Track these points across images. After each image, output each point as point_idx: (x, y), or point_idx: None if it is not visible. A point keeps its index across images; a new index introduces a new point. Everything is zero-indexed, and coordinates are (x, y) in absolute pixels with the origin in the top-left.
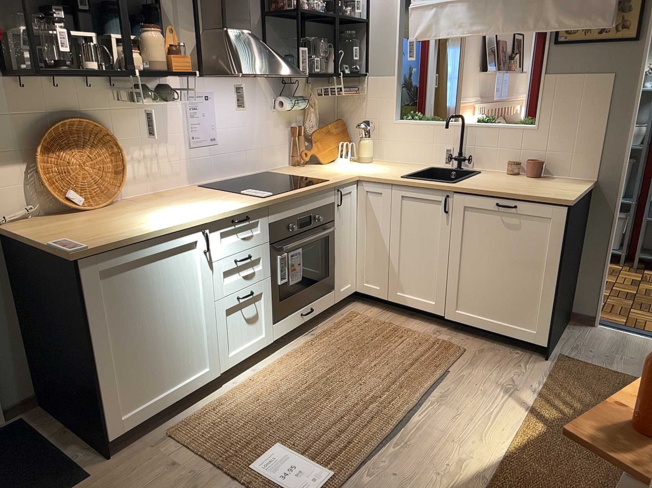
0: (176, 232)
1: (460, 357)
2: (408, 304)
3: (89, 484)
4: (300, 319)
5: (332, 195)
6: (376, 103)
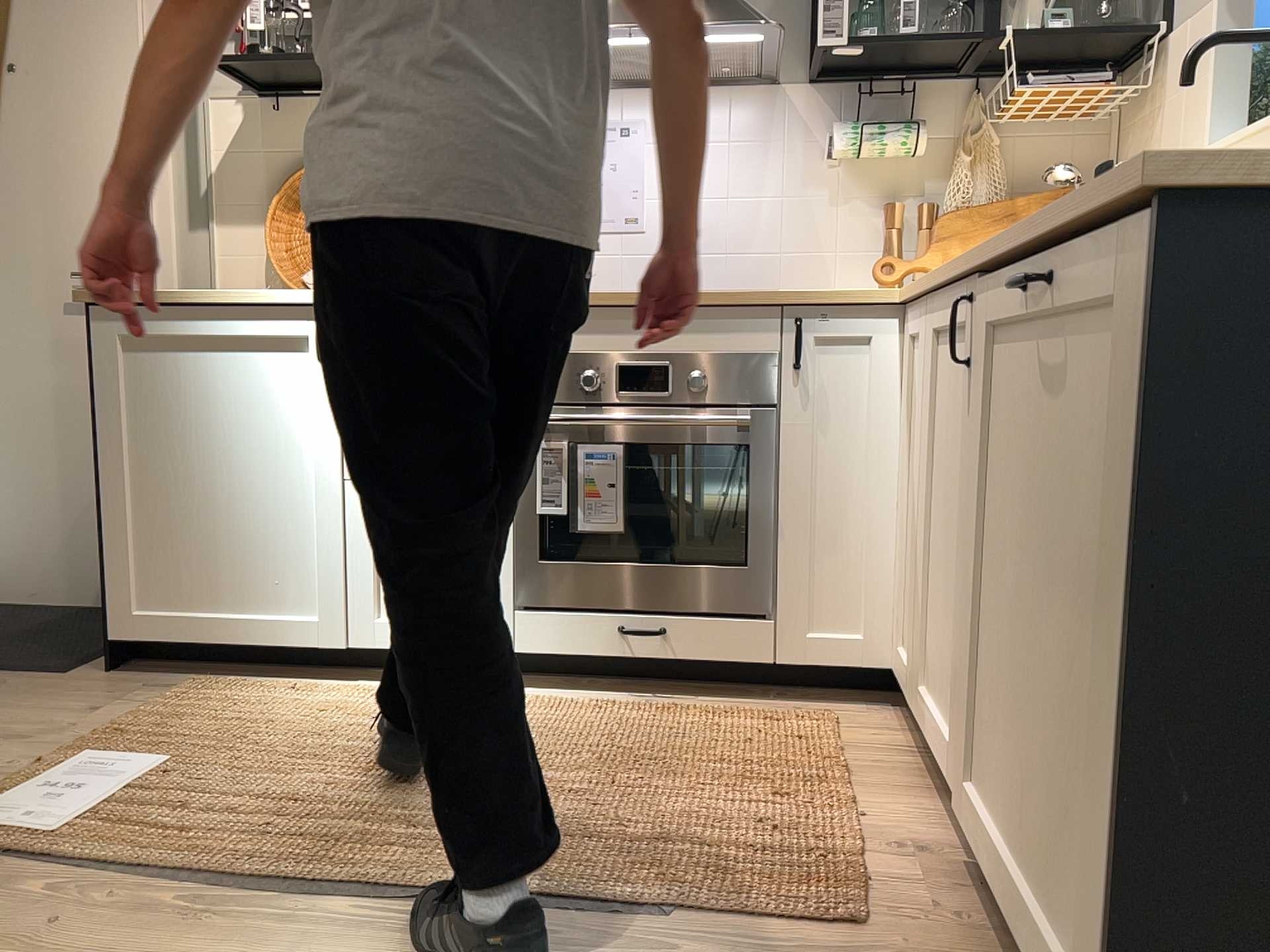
0: (261, 307)
1: (798, 923)
2: (930, 735)
3: (43, 679)
4: (616, 640)
5: (770, 331)
6: (1173, 114)
